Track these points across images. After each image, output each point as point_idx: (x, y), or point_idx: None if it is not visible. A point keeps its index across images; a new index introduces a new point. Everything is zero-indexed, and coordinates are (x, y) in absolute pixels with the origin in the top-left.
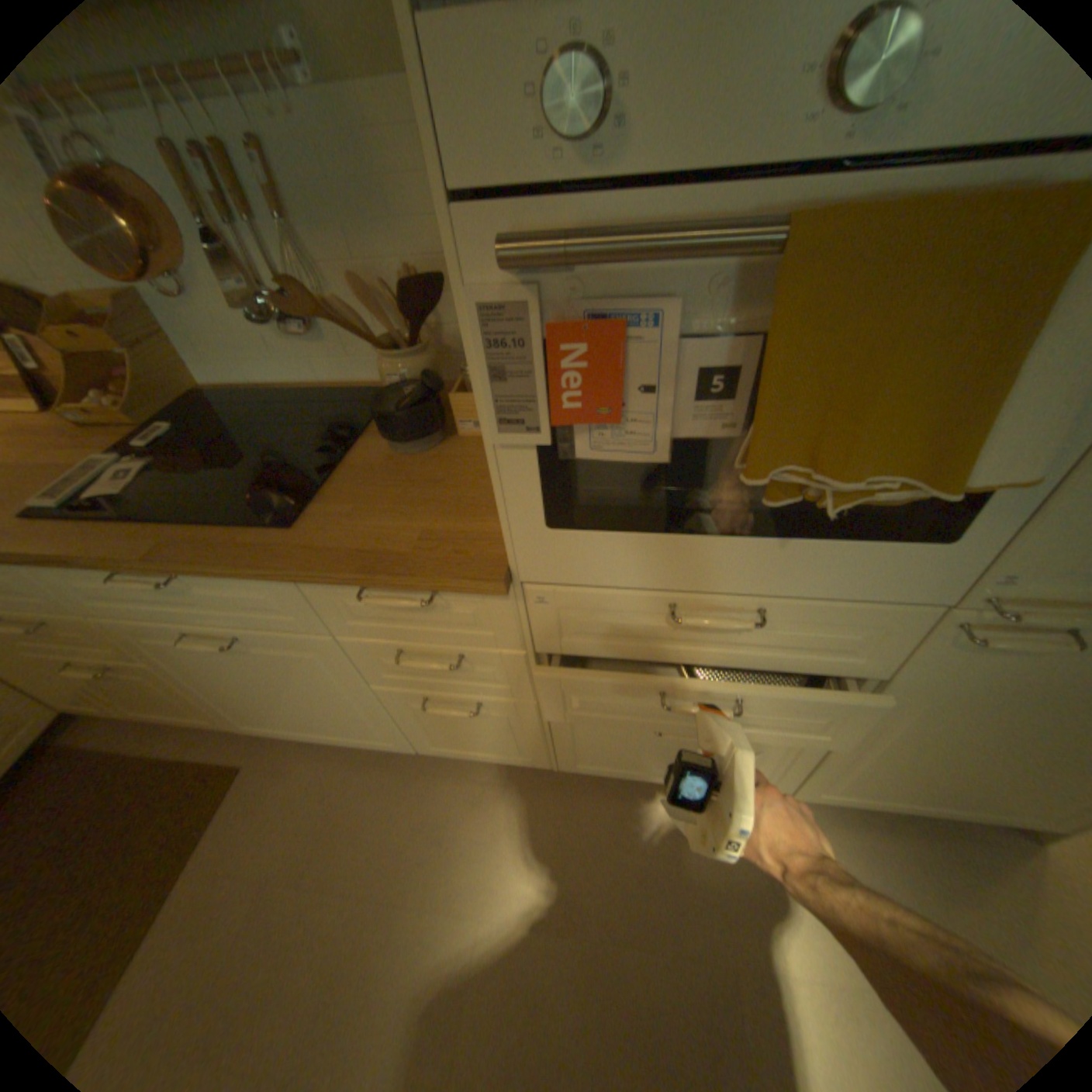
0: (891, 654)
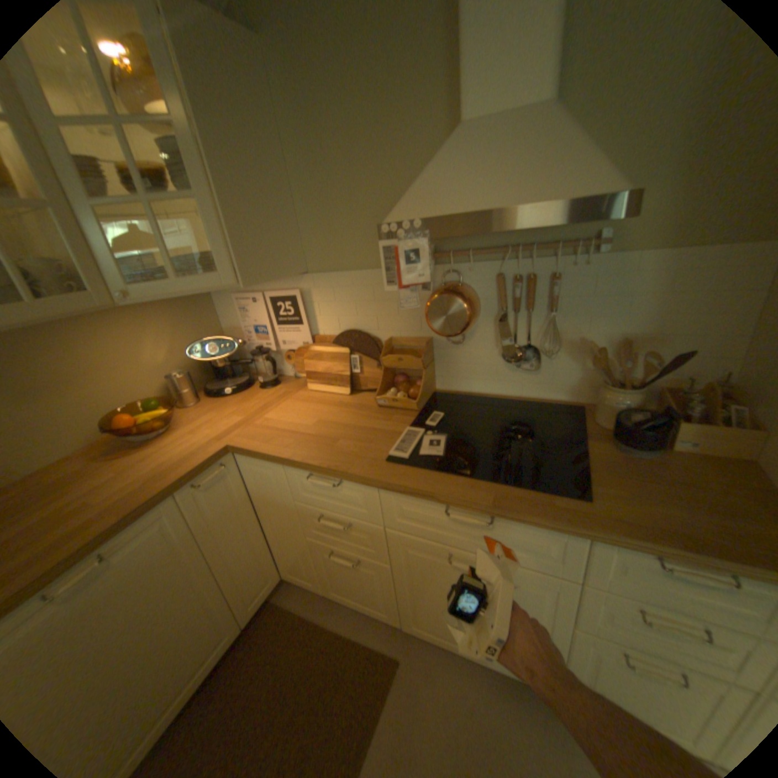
0: None
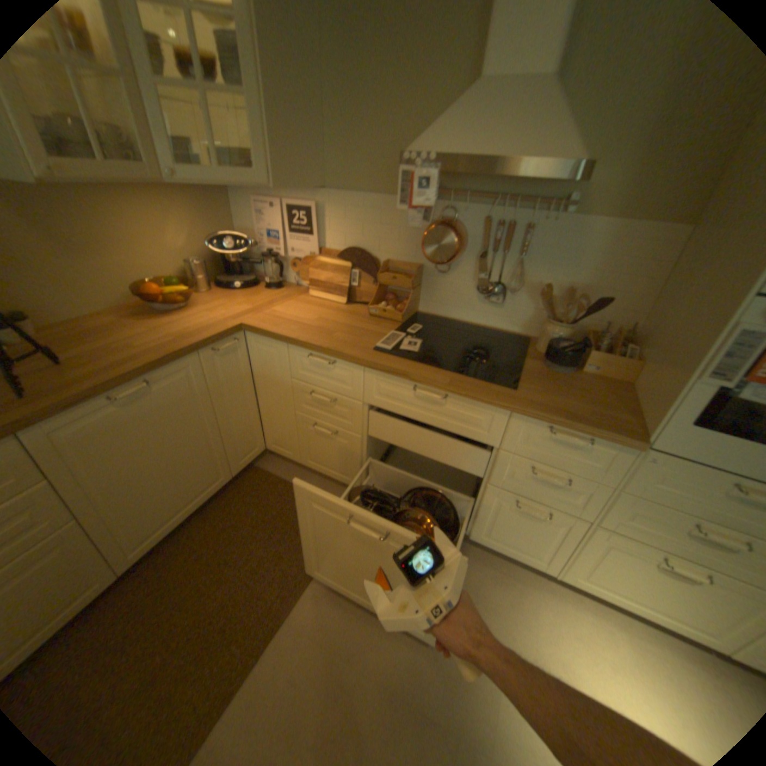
0: None
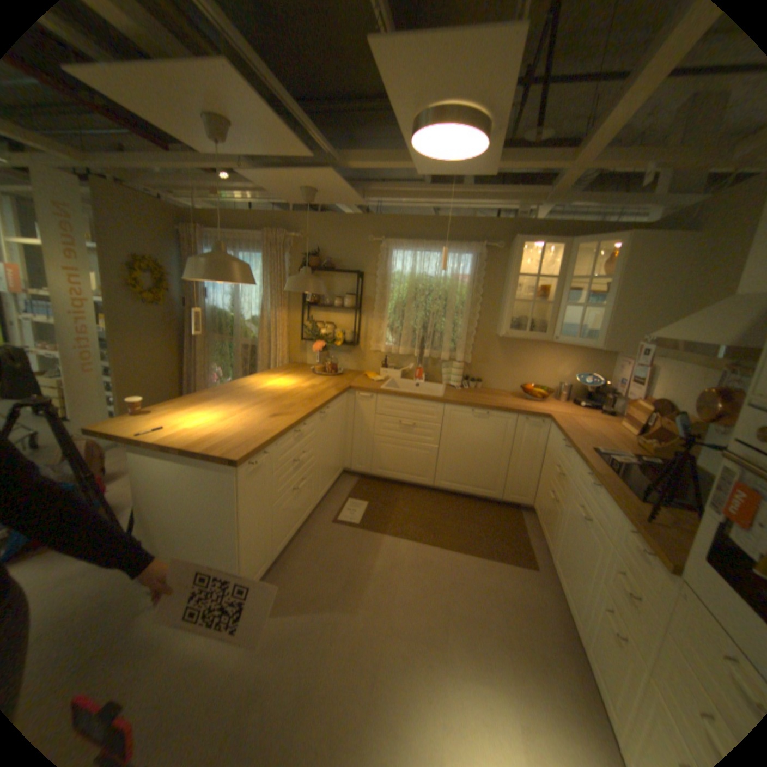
0: None
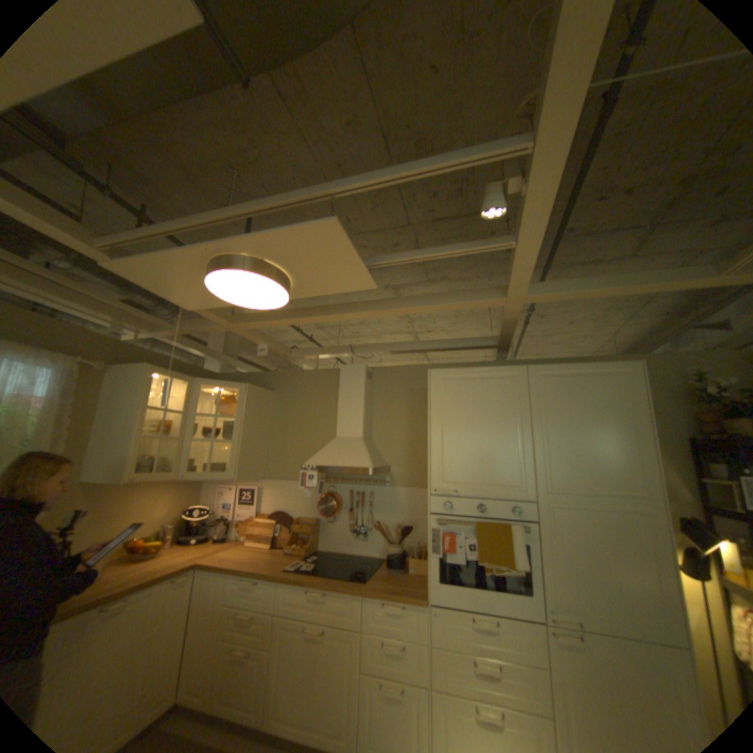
0: (541, 652)
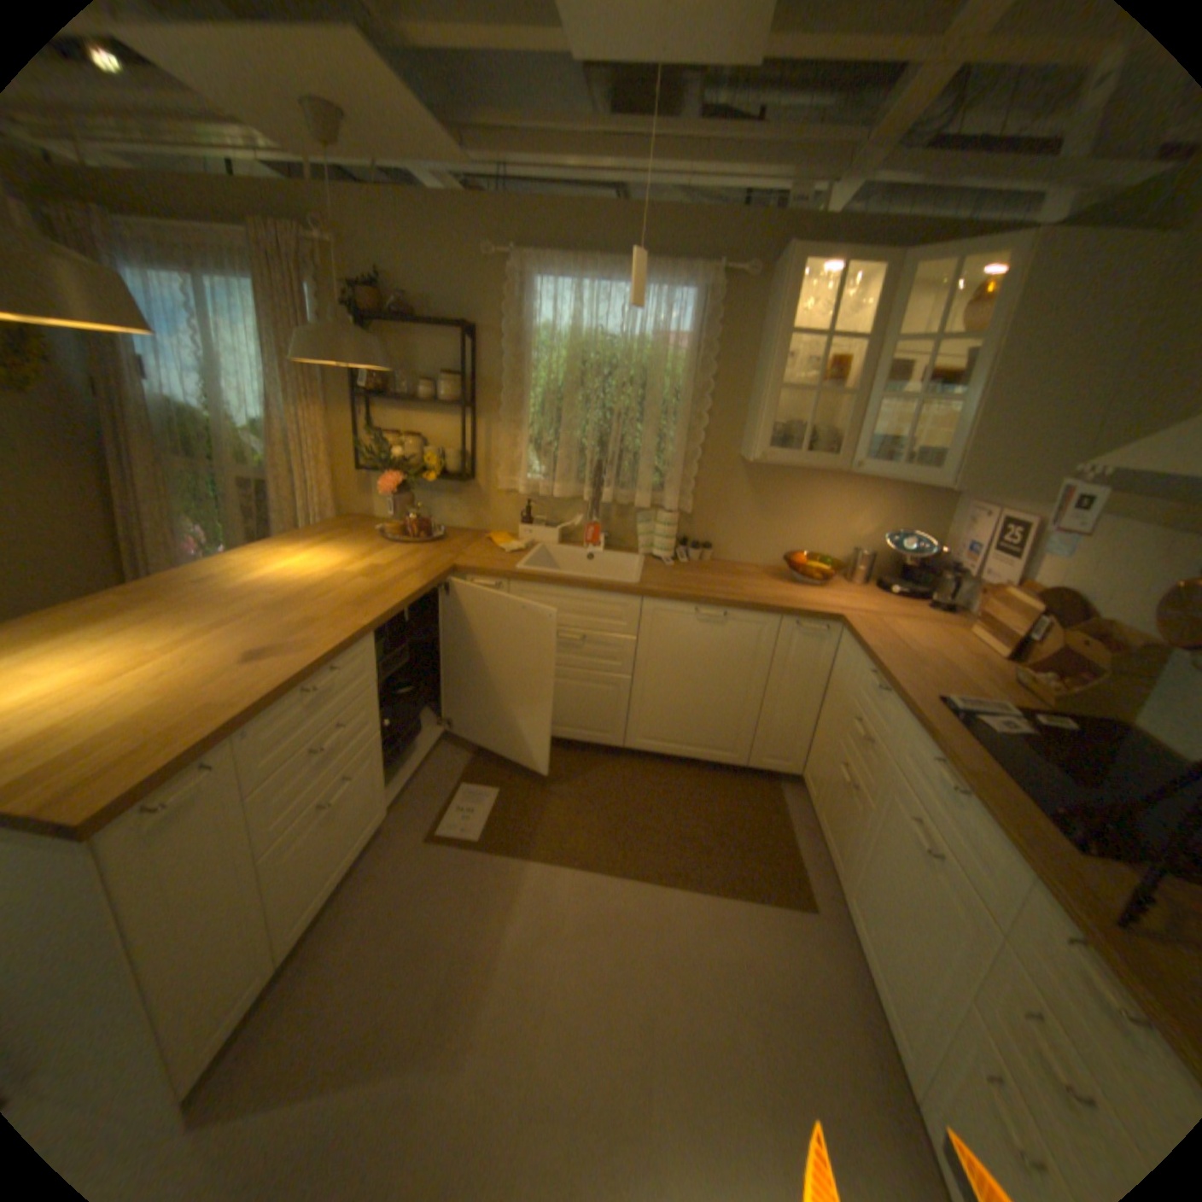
0: None
